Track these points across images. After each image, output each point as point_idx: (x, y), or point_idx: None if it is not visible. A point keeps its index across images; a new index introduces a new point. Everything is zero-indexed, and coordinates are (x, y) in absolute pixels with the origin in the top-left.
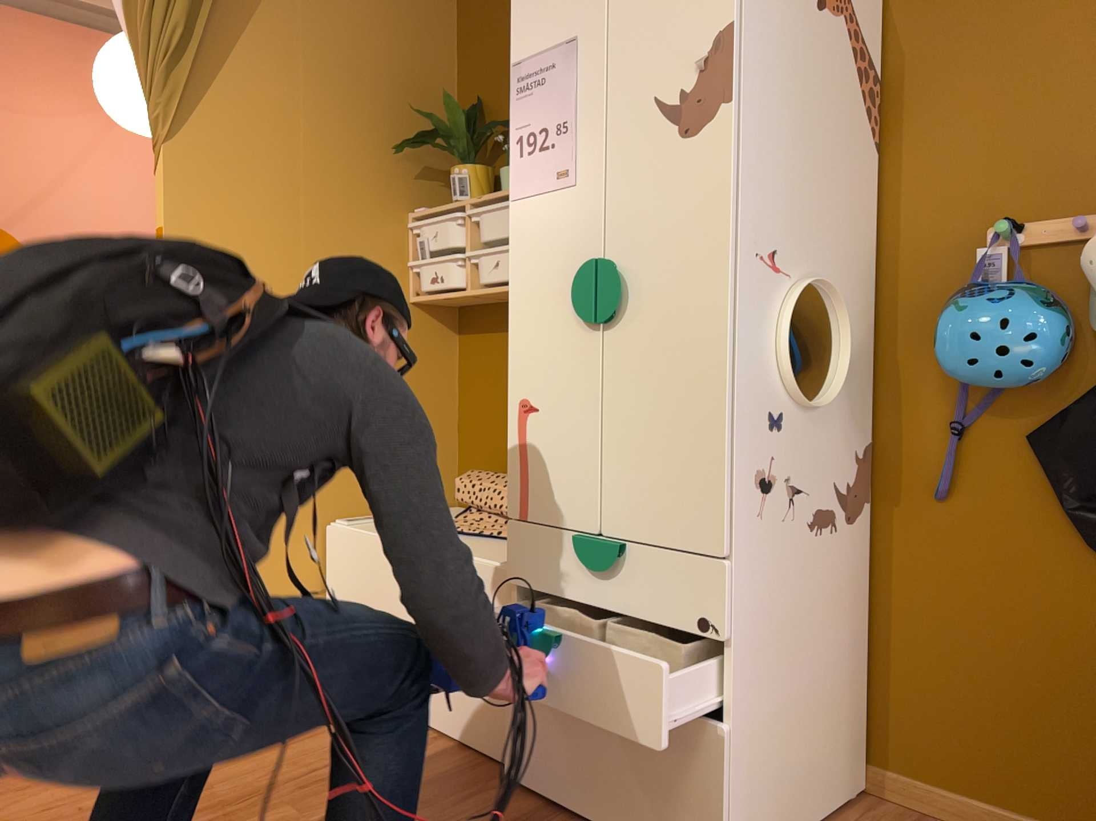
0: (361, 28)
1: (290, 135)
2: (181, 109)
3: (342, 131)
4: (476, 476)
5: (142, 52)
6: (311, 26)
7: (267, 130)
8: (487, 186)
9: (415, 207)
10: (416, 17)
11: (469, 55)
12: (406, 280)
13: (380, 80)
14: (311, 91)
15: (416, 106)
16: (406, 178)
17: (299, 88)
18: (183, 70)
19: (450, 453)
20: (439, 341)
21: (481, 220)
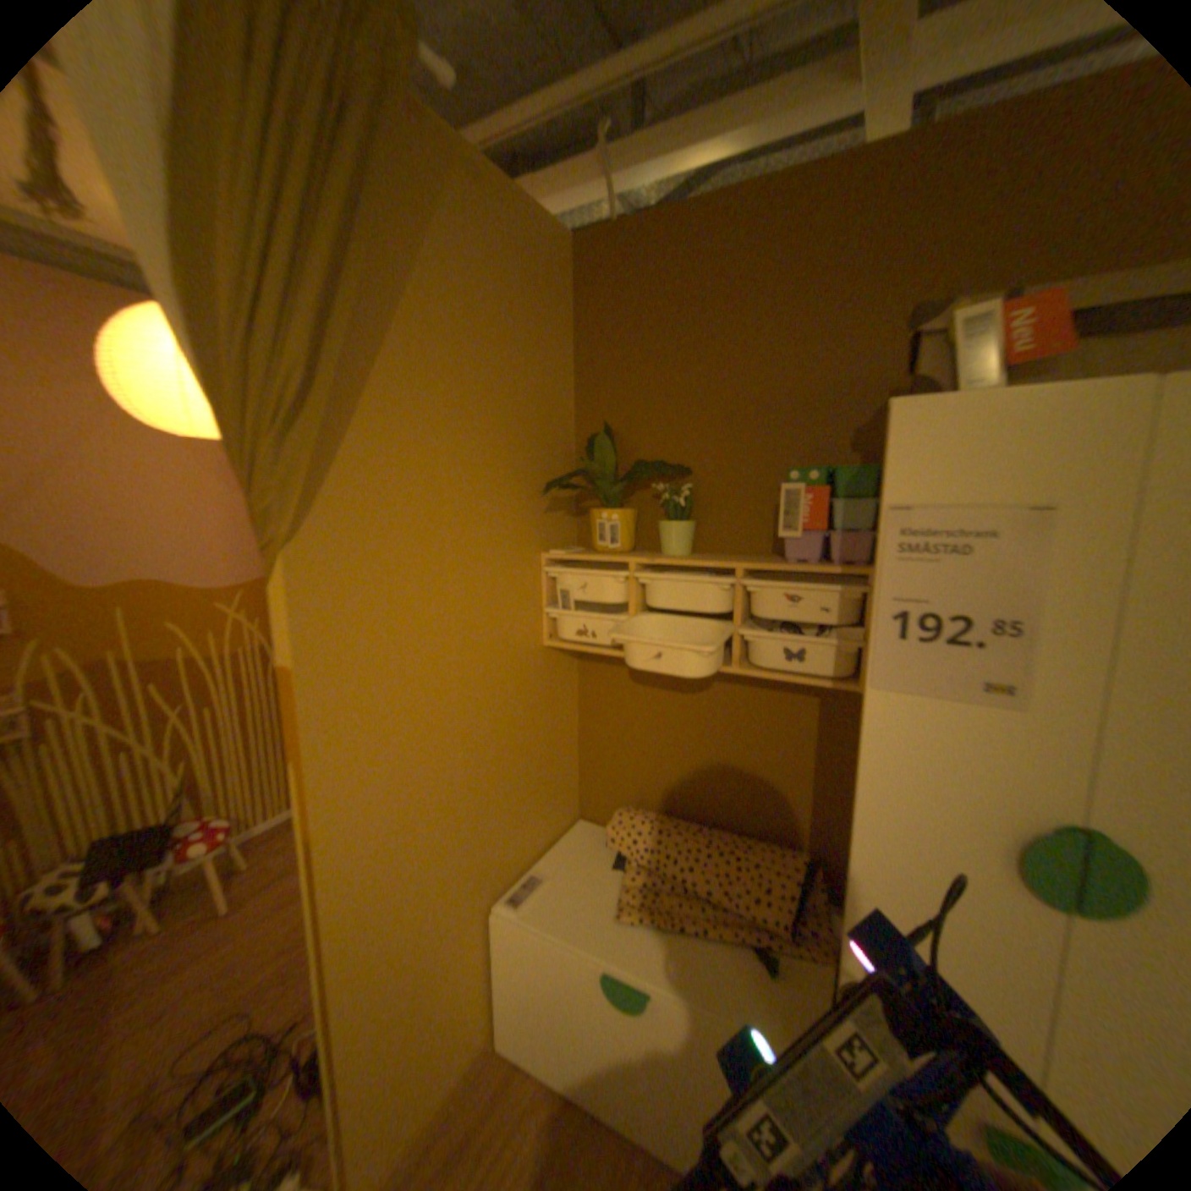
0: (497, 344)
1: (436, 495)
2: (305, 491)
3: (485, 477)
4: (636, 825)
5: (230, 400)
6: (450, 346)
7: (412, 494)
8: (635, 530)
9: (548, 544)
10: (542, 328)
11: (594, 372)
12: (544, 624)
13: (516, 407)
14: (455, 433)
15: (545, 432)
16: (540, 514)
17: (442, 431)
18: (304, 434)
19: (577, 771)
20: (568, 671)
21: (656, 584)
